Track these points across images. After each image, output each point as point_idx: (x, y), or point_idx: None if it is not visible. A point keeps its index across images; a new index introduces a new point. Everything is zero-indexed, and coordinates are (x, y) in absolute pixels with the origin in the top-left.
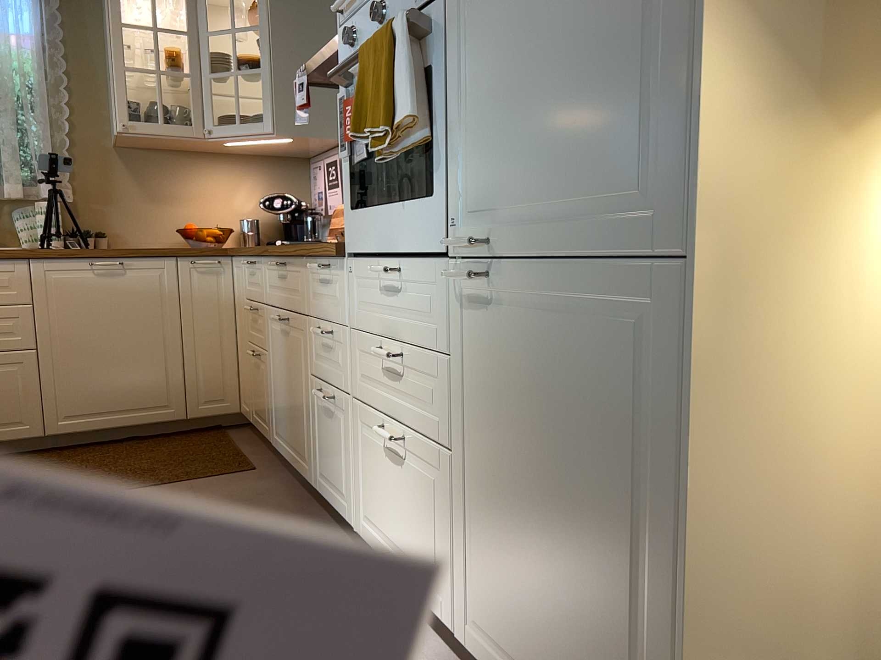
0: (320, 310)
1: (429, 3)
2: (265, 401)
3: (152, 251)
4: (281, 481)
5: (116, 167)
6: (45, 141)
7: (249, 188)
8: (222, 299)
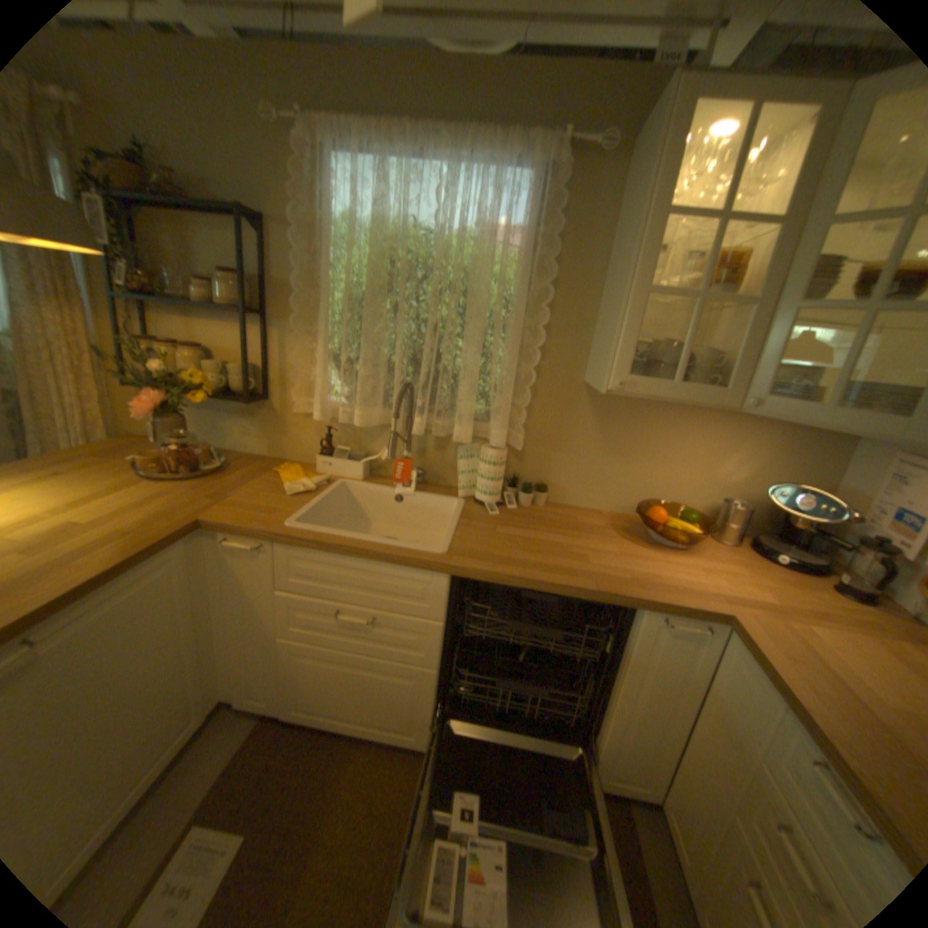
0: None
1: None
2: None
3: (614, 598)
4: None
5: (582, 407)
6: (508, 377)
7: (750, 455)
8: (694, 678)
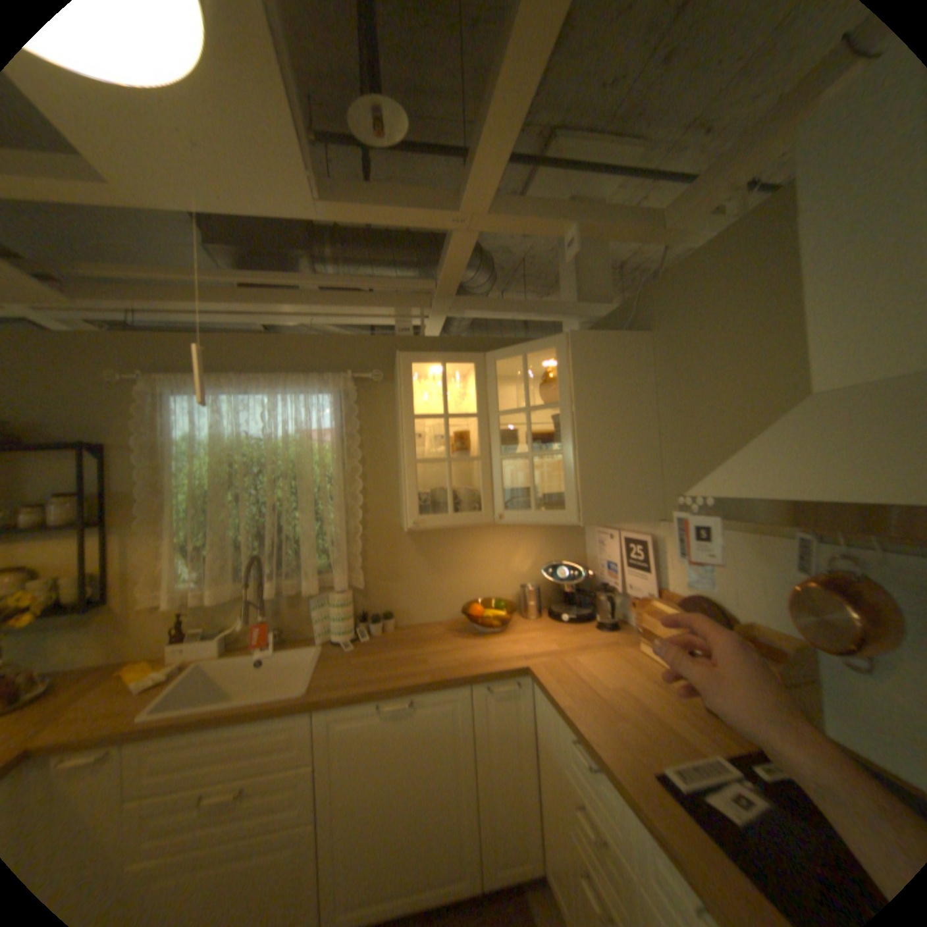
0: None
1: None
2: None
3: (445, 683)
4: None
5: (404, 542)
6: (339, 533)
7: (527, 549)
8: (522, 731)
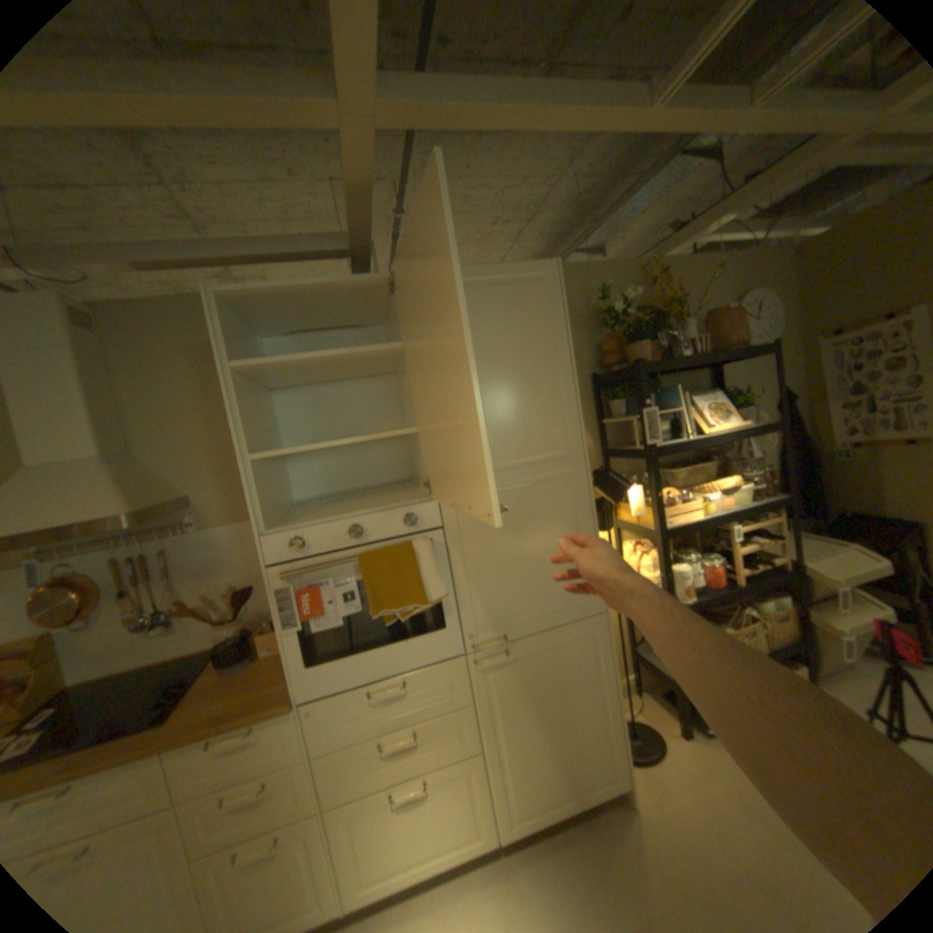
0: (222, 781)
1: (418, 531)
2: None
3: None
4: None
5: None
6: None
7: None
8: None
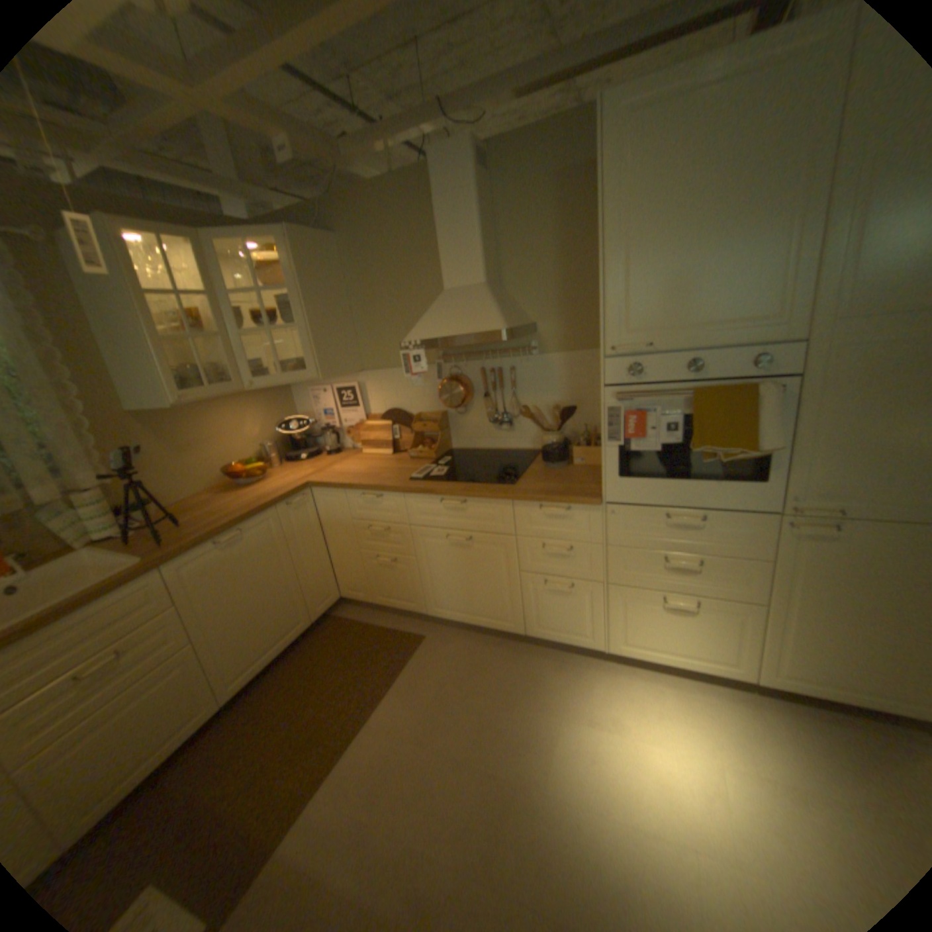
0: (546, 533)
1: (769, 375)
2: (410, 588)
3: (259, 510)
4: (458, 636)
5: (134, 432)
6: (64, 431)
7: (253, 417)
8: (312, 524)
